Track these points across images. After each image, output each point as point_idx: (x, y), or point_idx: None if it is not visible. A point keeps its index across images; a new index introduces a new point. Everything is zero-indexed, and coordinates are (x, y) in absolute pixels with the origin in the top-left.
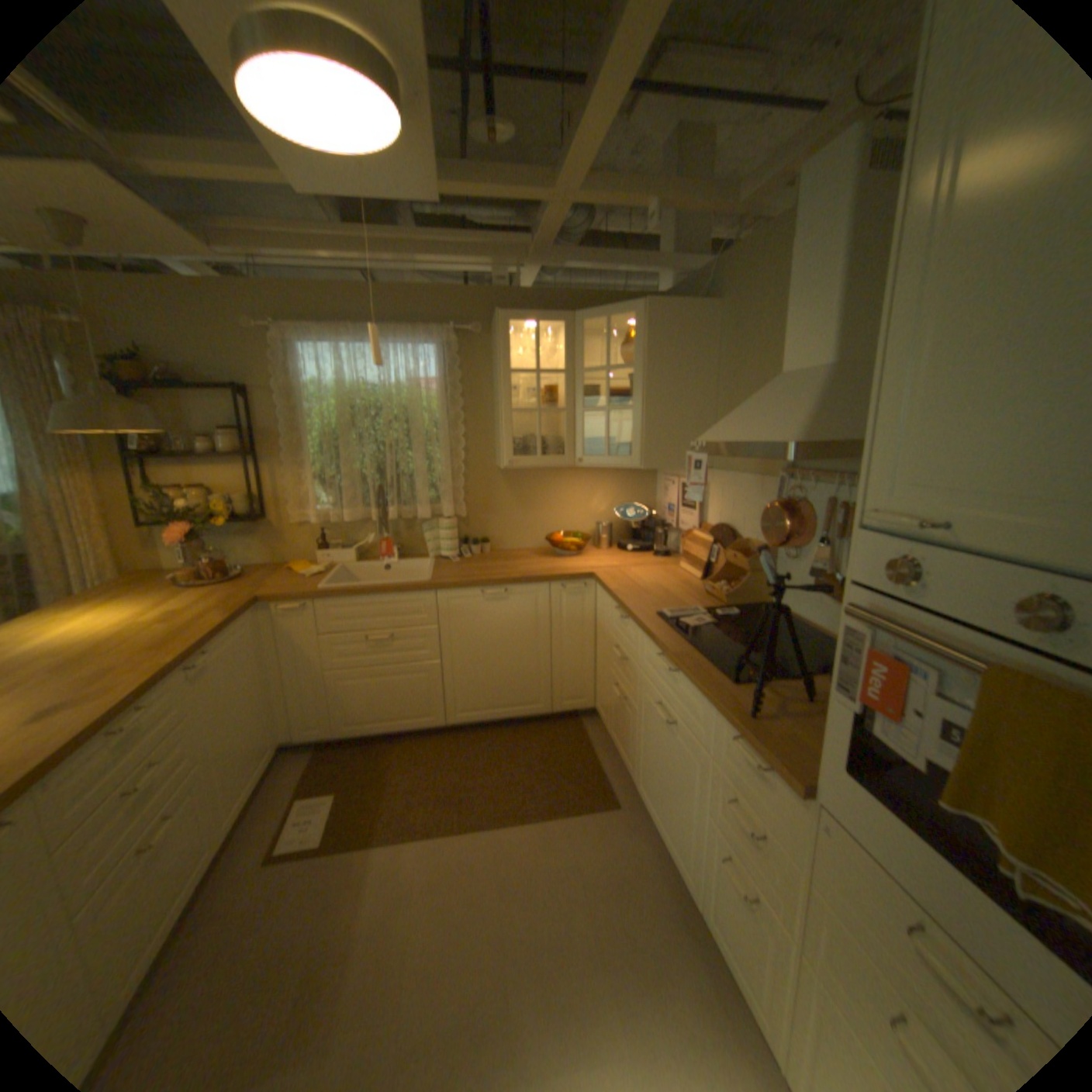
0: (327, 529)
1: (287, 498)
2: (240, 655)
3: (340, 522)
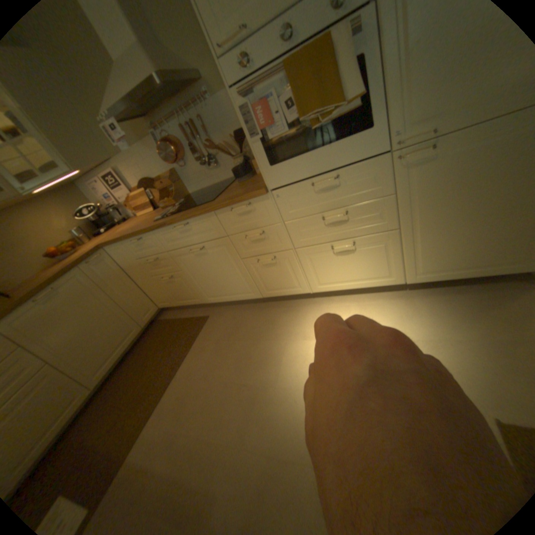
0: None
1: None
2: None
3: None
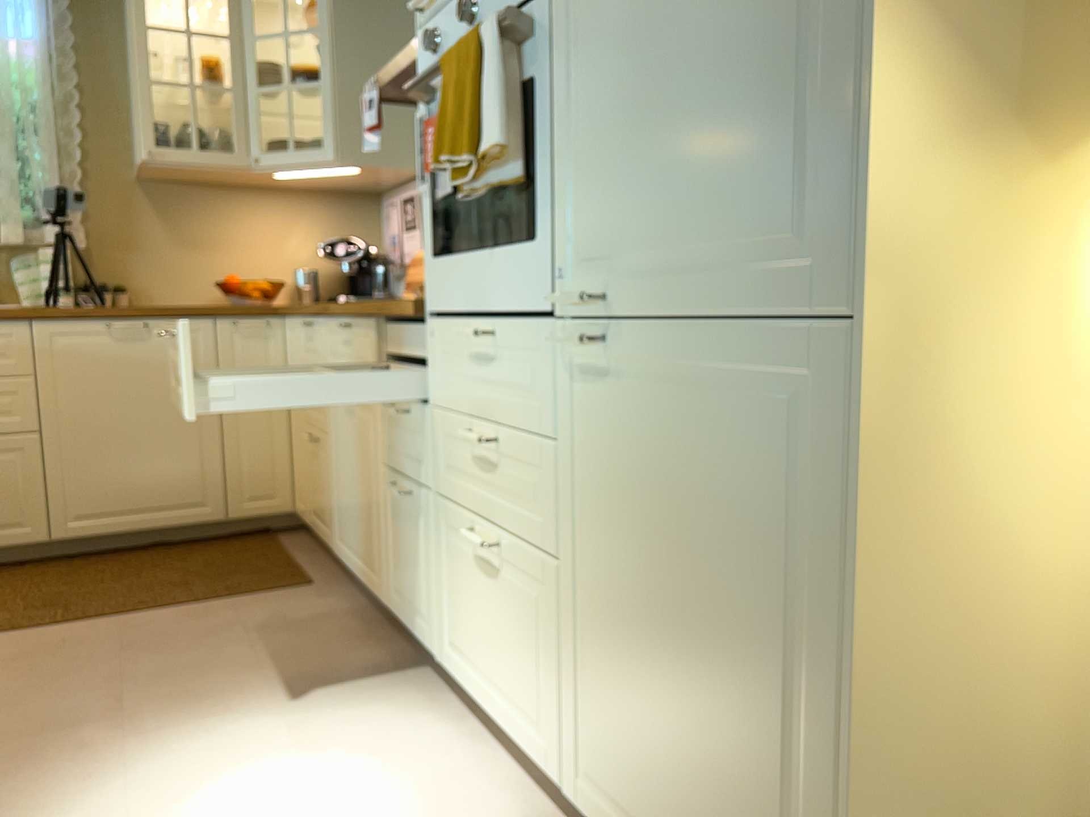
0: None
1: None
2: None
3: None
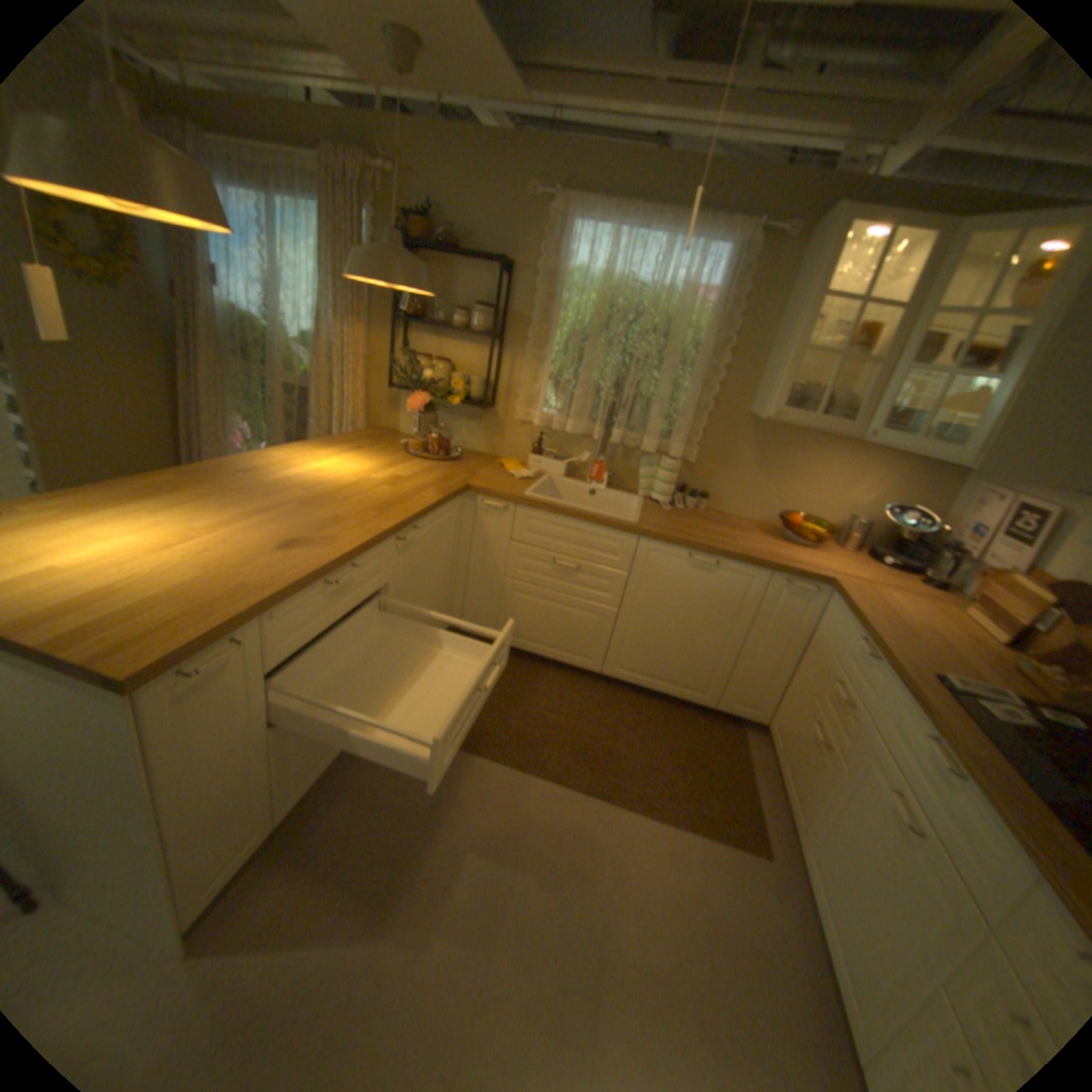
0: (545, 435)
1: (518, 393)
2: (441, 538)
3: (559, 431)
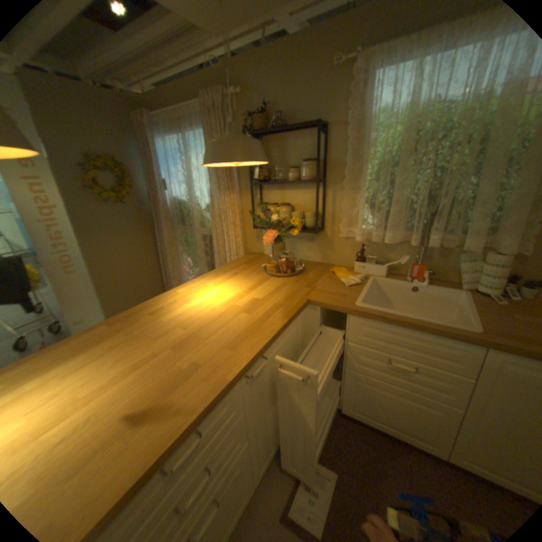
0: (367, 245)
1: (341, 216)
2: (290, 347)
3: (378, 240)
